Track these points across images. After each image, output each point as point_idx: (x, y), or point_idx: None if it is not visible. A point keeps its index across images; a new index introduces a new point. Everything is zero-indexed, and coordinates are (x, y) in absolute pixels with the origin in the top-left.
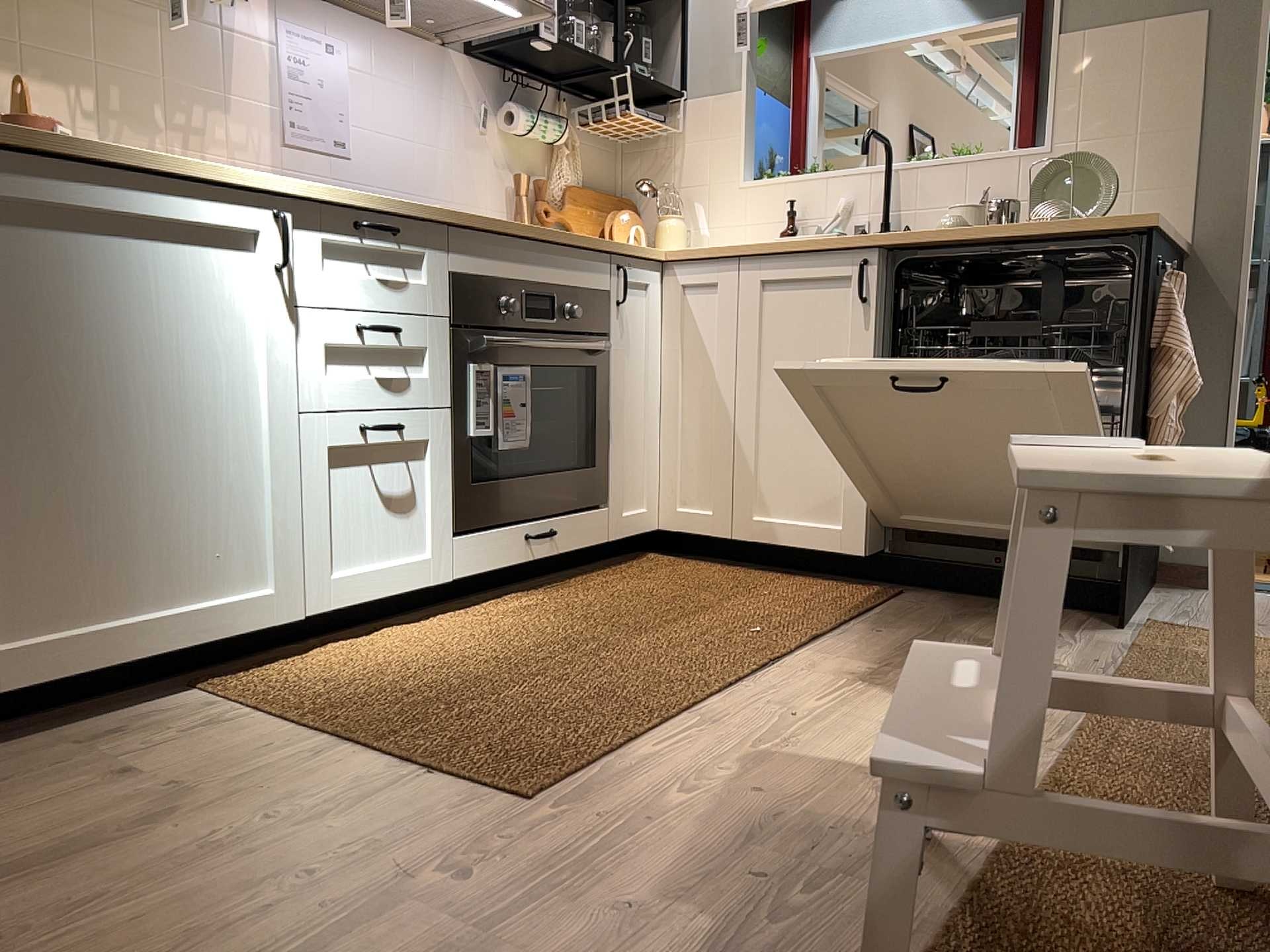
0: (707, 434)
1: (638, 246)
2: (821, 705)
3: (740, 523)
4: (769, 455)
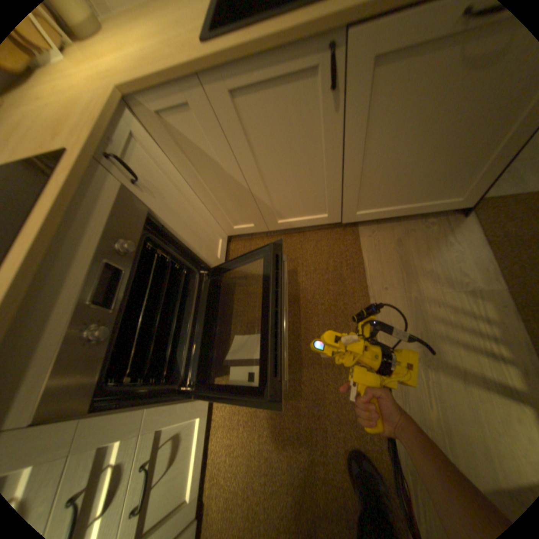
0: (231, 198)
1: (98, 118)
2: (437, 417)
3: (269, 226)
4: (275, 198)
